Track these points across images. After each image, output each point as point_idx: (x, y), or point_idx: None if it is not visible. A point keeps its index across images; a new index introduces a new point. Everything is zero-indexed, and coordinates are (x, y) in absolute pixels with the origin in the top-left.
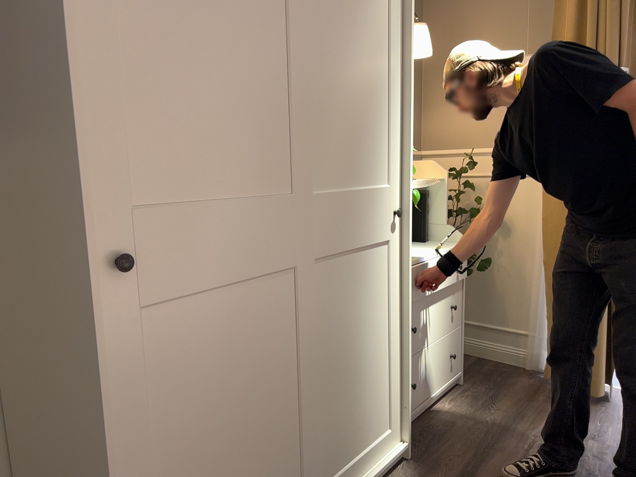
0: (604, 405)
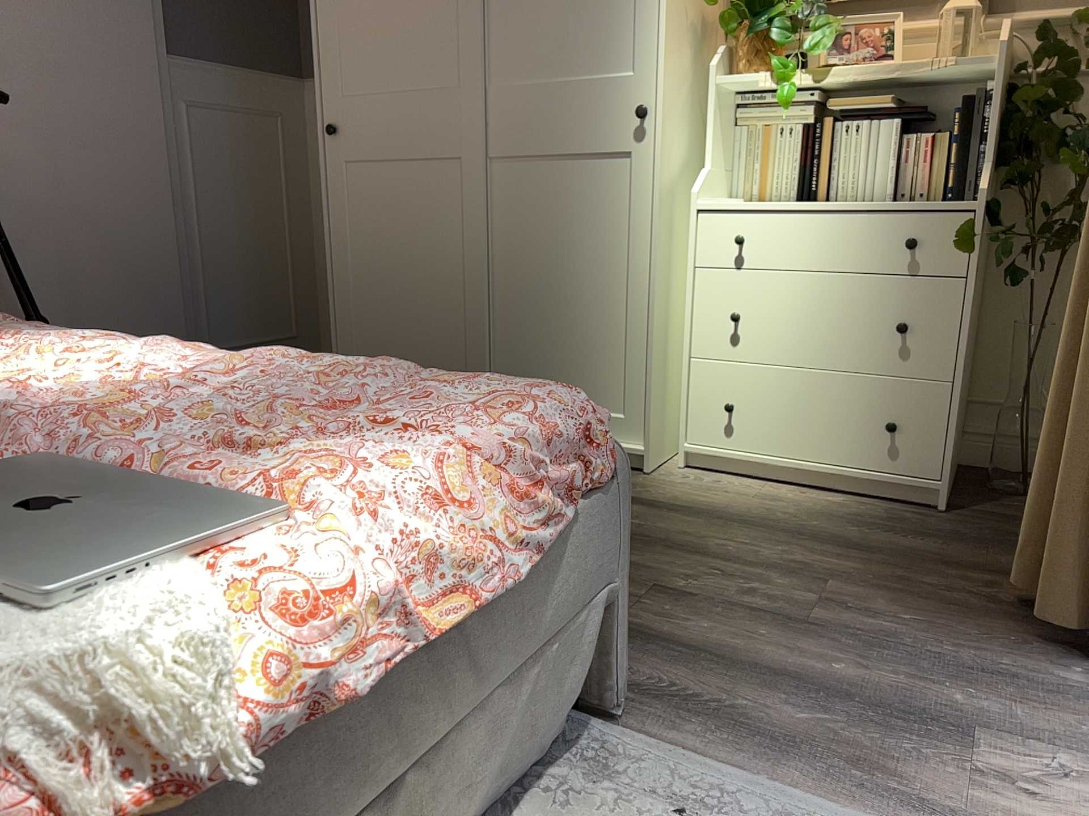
0: (1041, 652)
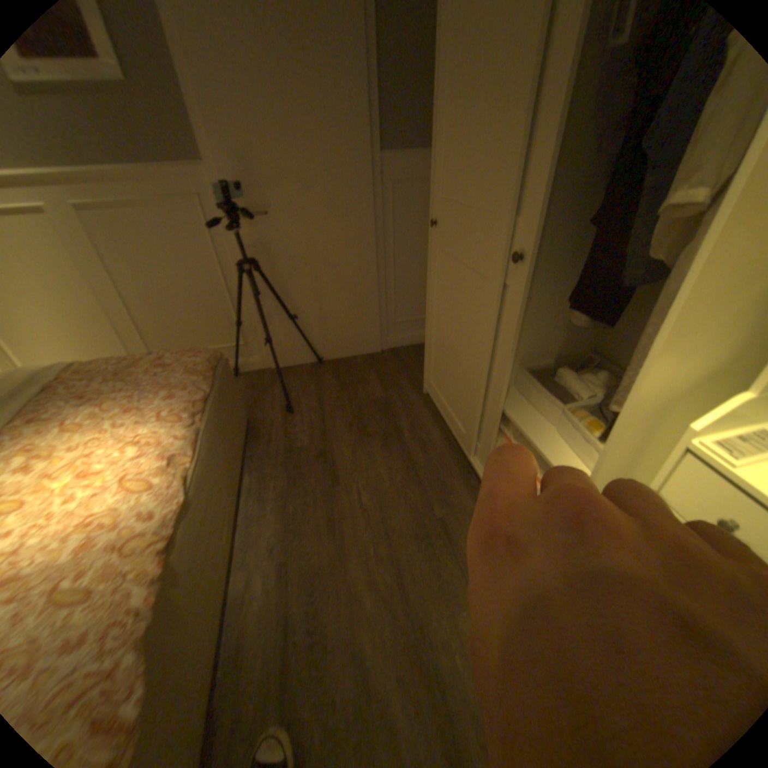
0: None
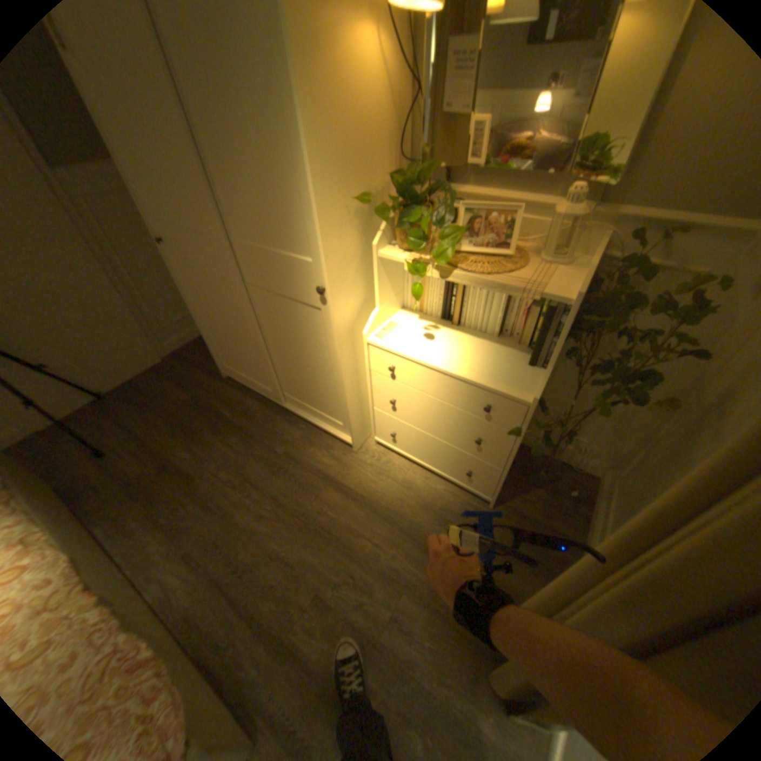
0: (482, 684)
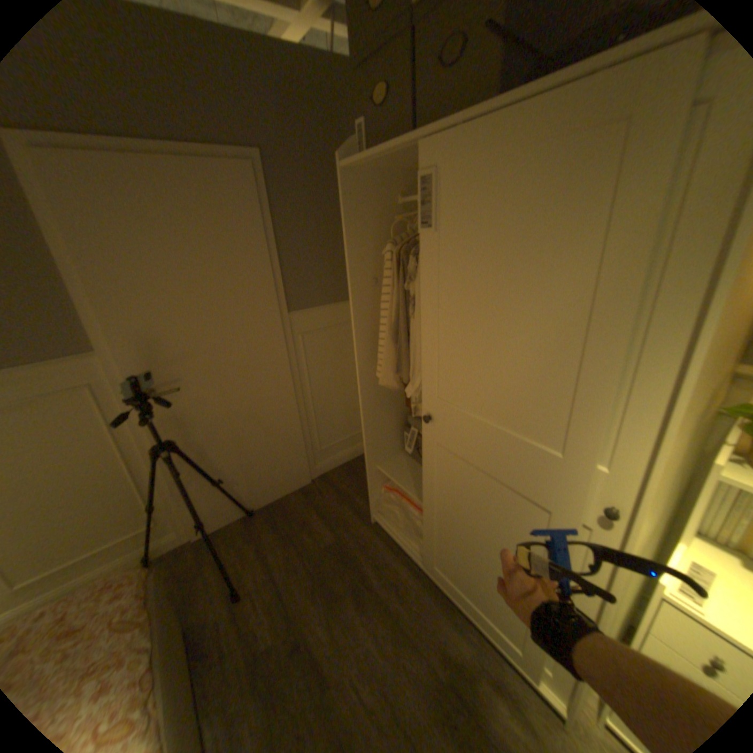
0: None
